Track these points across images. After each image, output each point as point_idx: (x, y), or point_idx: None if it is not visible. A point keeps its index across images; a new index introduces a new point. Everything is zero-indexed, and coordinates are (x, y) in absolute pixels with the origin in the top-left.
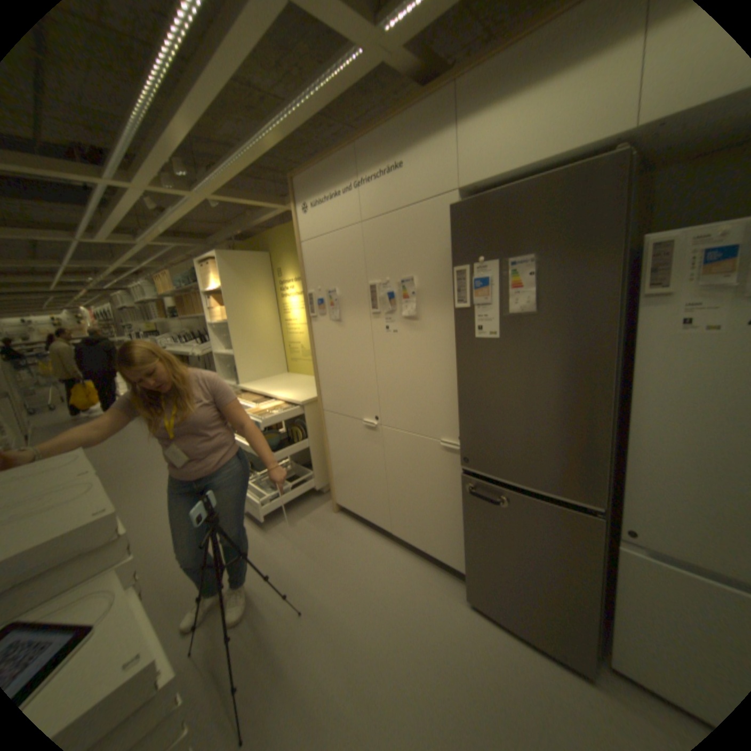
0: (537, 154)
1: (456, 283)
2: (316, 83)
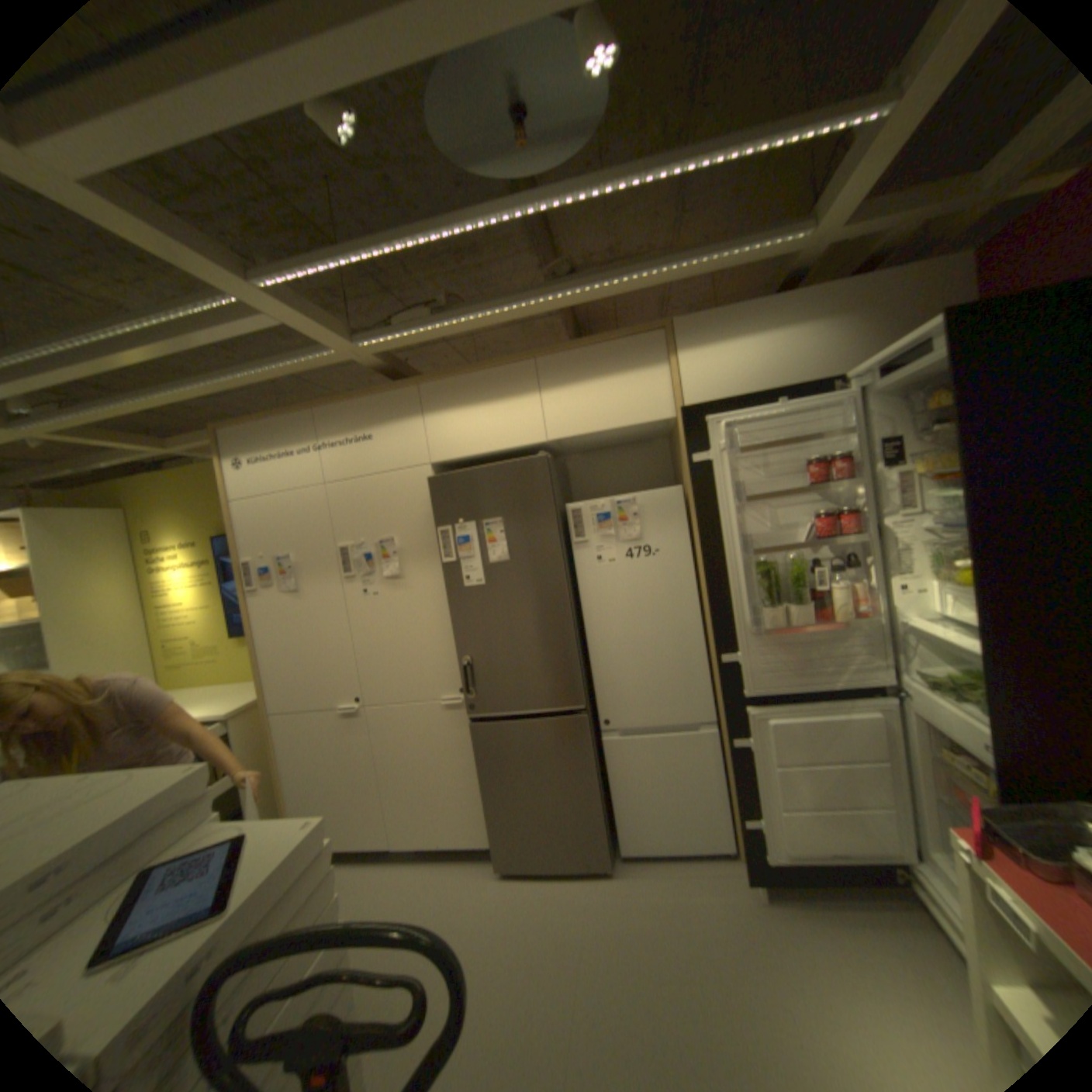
0: (491, 448)
1: (440, 541)
2: (280, 361)
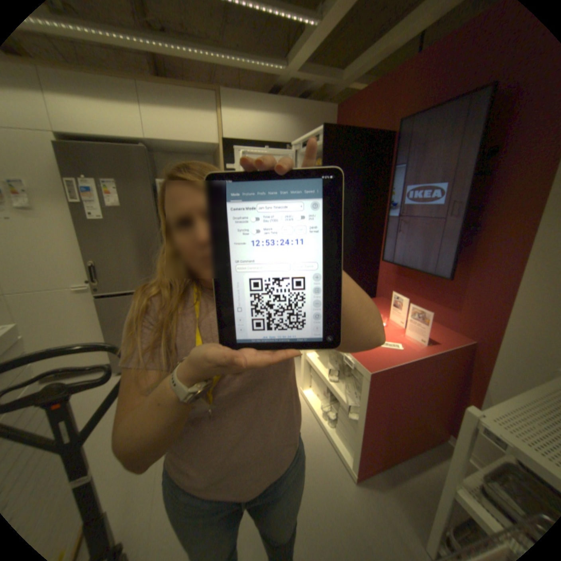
0: (103, 132)
1: (63, 188)
2: None
